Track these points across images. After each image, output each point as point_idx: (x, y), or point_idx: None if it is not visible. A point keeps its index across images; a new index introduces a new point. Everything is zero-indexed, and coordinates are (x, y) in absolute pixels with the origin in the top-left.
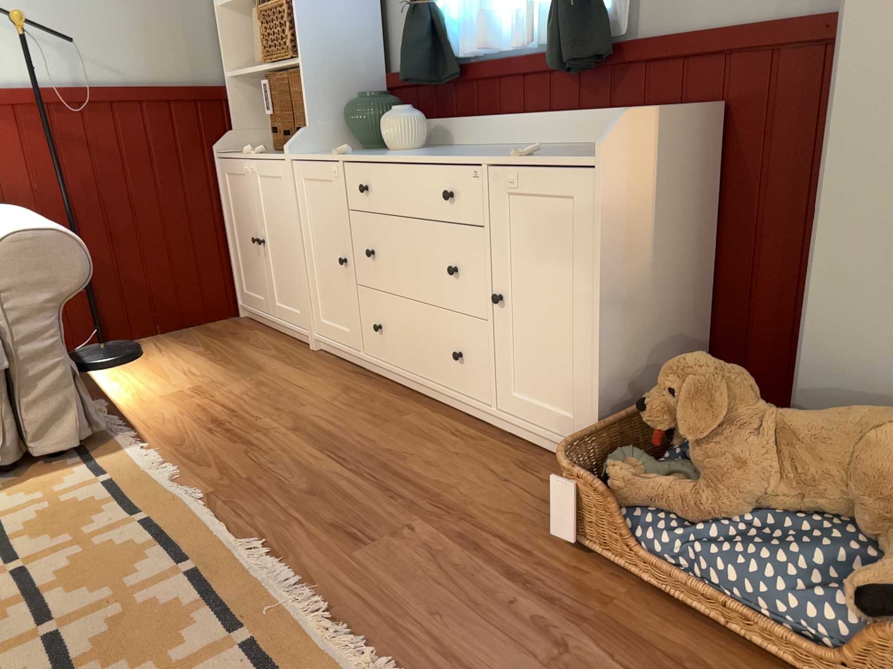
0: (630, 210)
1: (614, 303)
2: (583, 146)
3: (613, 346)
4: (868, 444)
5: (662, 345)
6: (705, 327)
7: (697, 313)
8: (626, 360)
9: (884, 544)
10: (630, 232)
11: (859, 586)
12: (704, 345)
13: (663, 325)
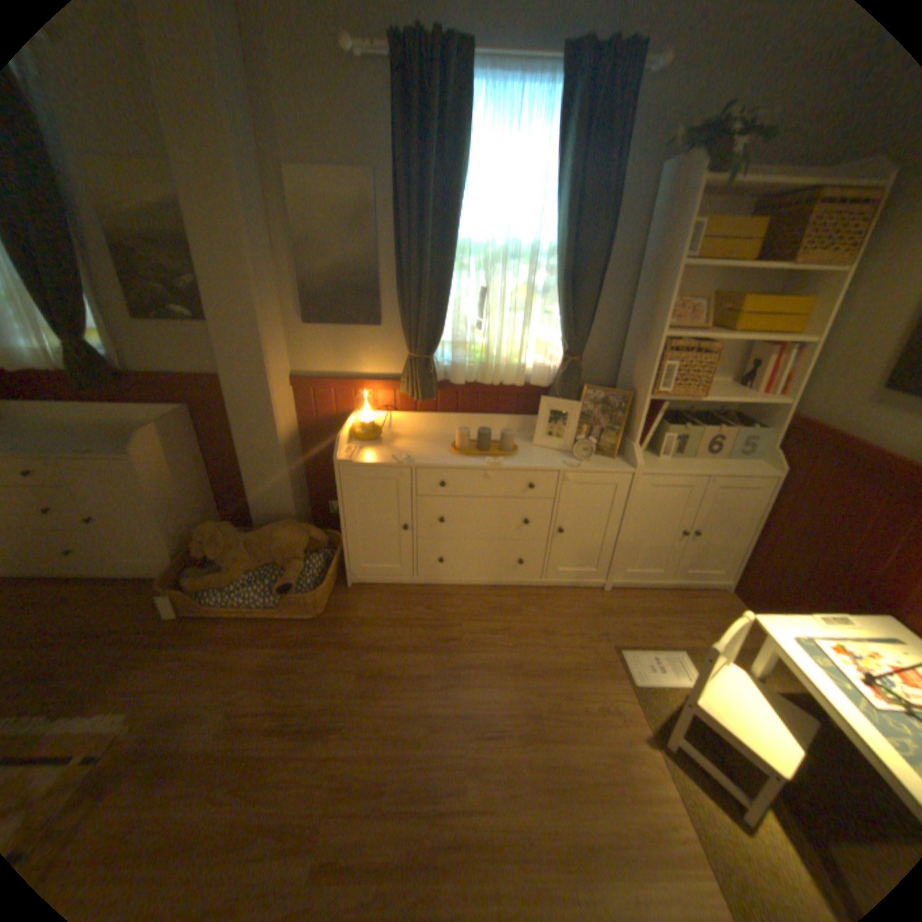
0: (155, 470)
1: (161, 511)
2: (114, 424)
3: (167, 527)
4: (273, 540)
5: (192, 514)
6: (211, 495)
7: (205, 492)
8: (175, 530)
9: (284, 569)
10: (158, 479)
11: (278, 587)
12: (213, 503)
13: (190, 506)
